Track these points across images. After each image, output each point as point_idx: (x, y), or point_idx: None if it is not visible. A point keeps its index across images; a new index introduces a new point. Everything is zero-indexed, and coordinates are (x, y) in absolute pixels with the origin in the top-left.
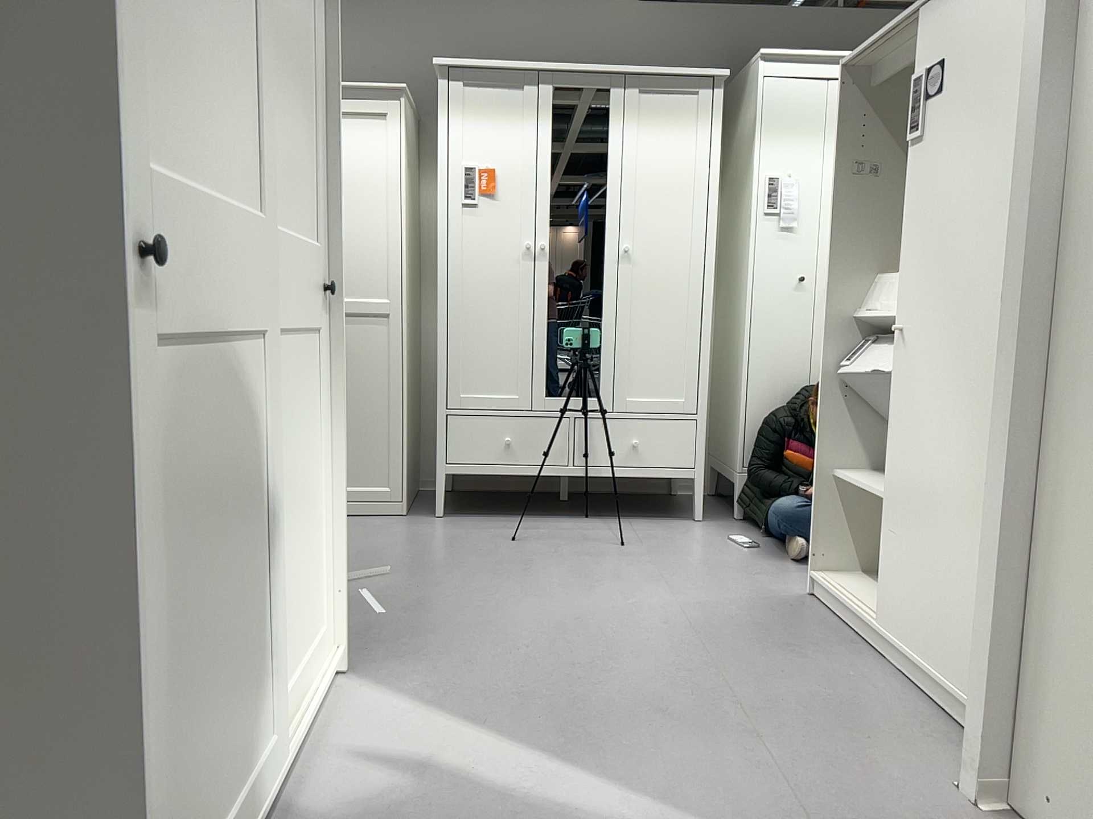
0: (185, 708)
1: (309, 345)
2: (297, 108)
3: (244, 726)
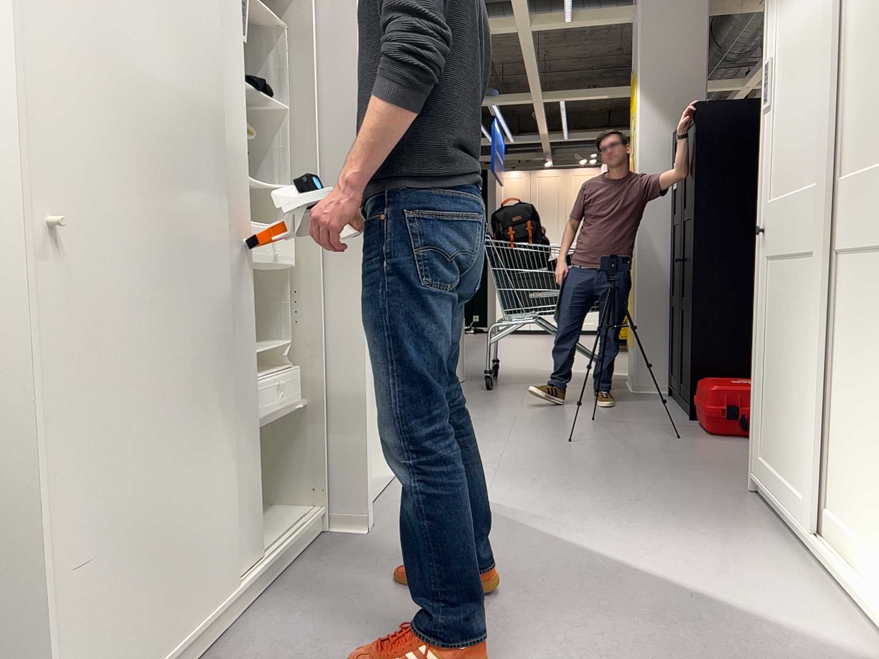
0: (769, 397)
1: None
2: None
3: (790, 456)
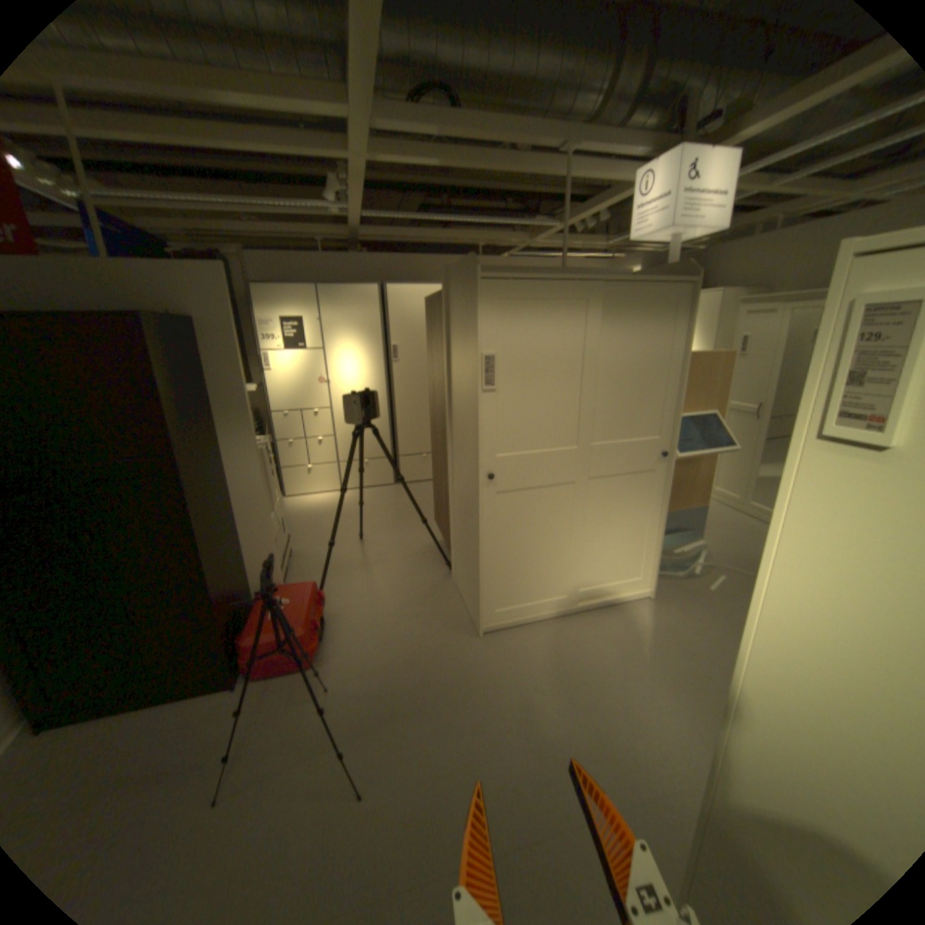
0: (514, 571)
1: (646, 476)
2: (645, 390)
3: (551, 586)
